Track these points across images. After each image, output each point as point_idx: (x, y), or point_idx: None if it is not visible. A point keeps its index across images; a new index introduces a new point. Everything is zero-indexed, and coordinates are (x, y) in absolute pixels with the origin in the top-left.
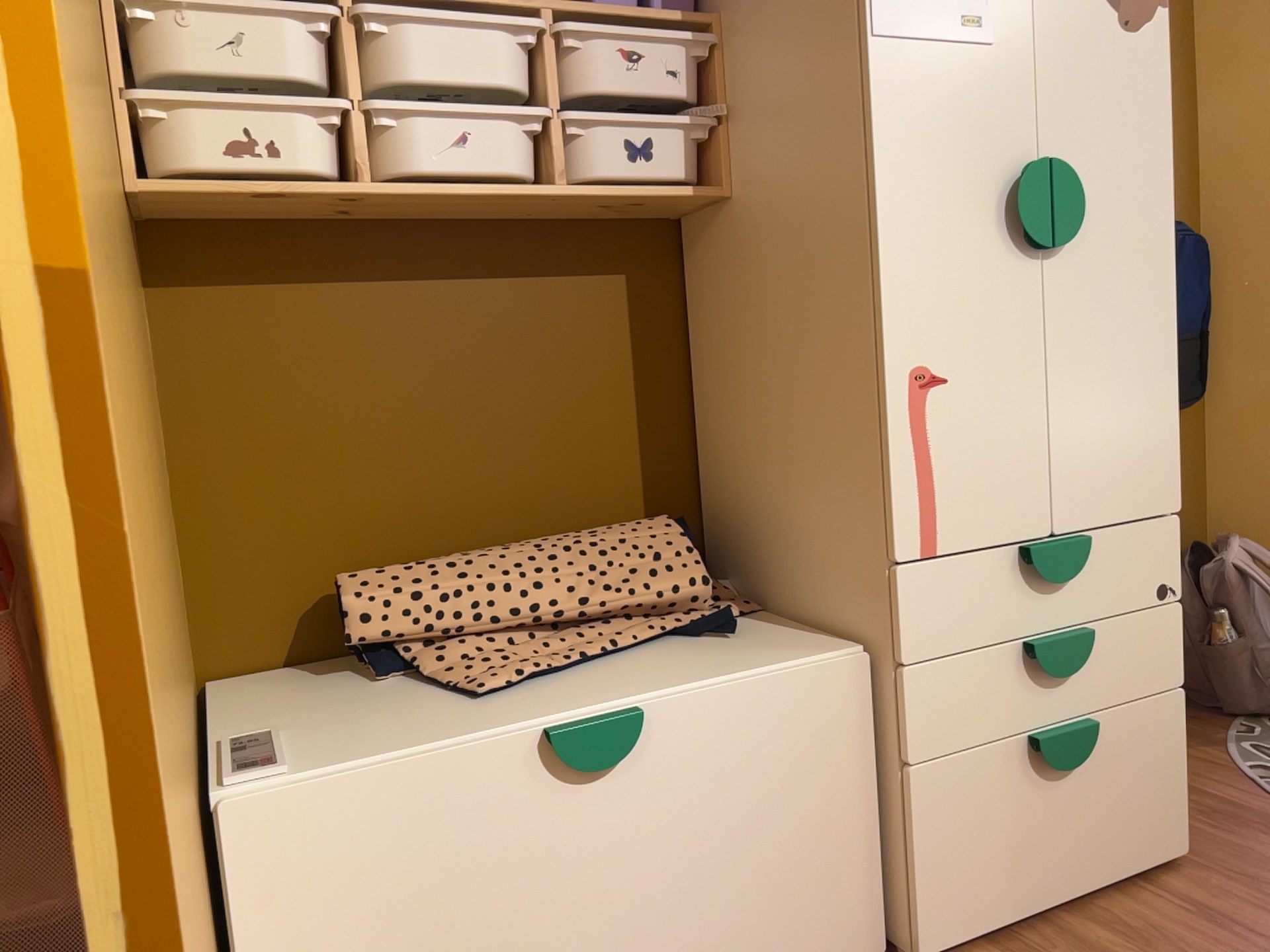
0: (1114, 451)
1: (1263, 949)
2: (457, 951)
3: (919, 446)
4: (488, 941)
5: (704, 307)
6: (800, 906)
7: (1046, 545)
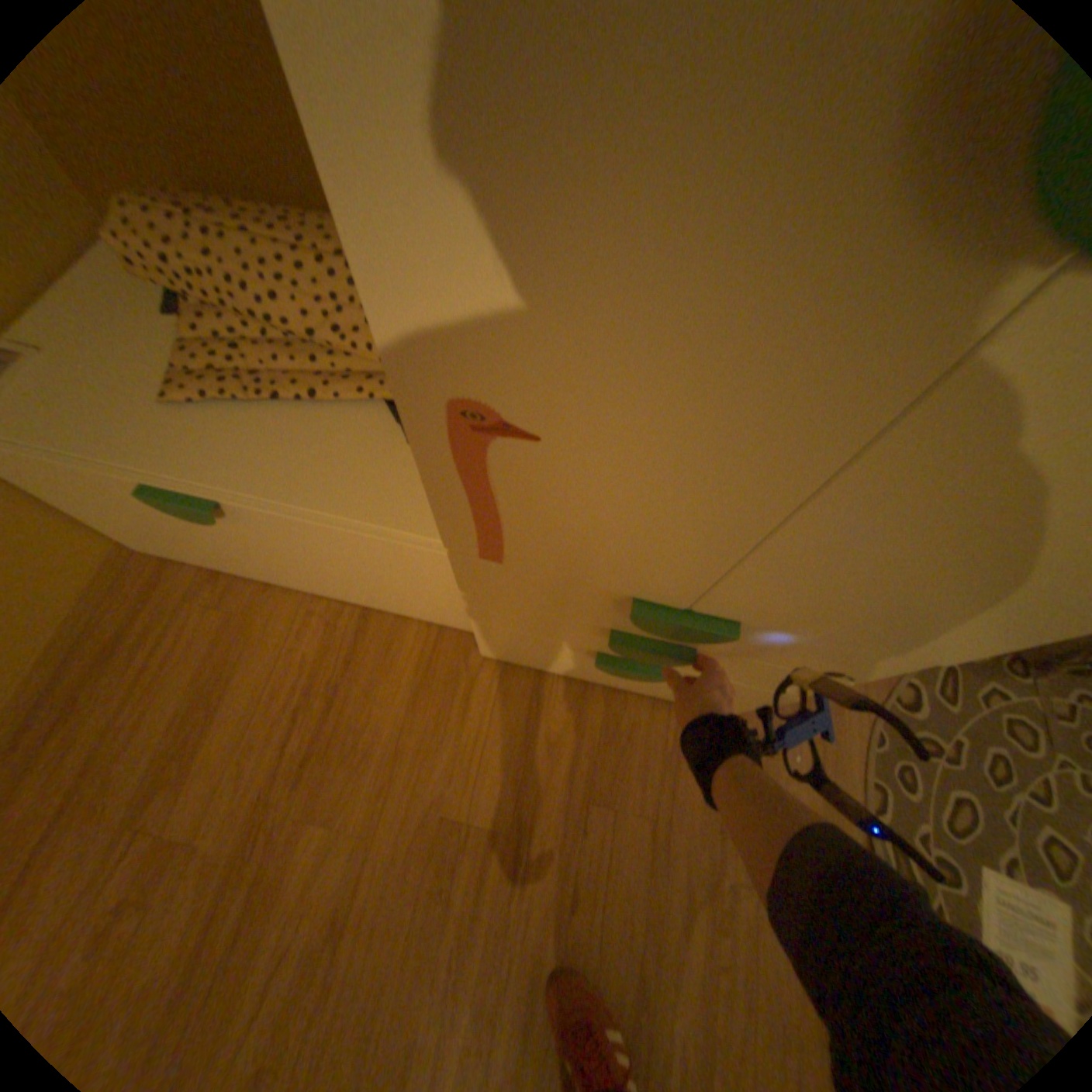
0: (874, 603)
1: (657, 801)
2: (165, 531)
3: (471, 483)
4: (183, 536)
5: None
6: (407, 602)
7: (654, 616)
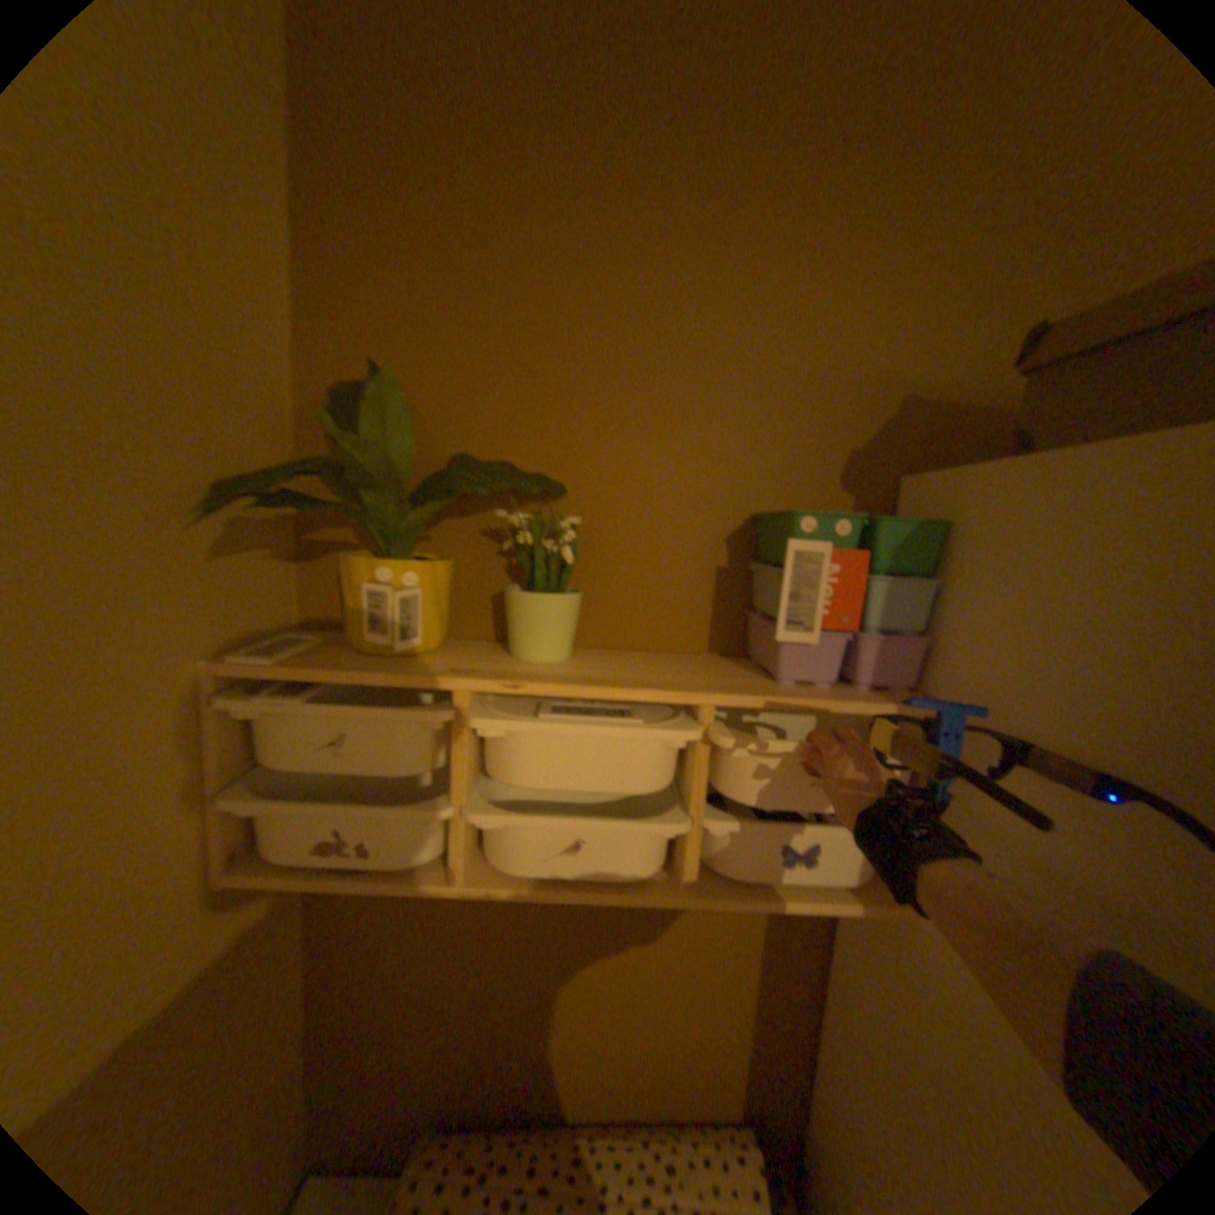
0: None
1: None
2: None
3: None
4: None
5: (852, 950)
6: None
7: None
